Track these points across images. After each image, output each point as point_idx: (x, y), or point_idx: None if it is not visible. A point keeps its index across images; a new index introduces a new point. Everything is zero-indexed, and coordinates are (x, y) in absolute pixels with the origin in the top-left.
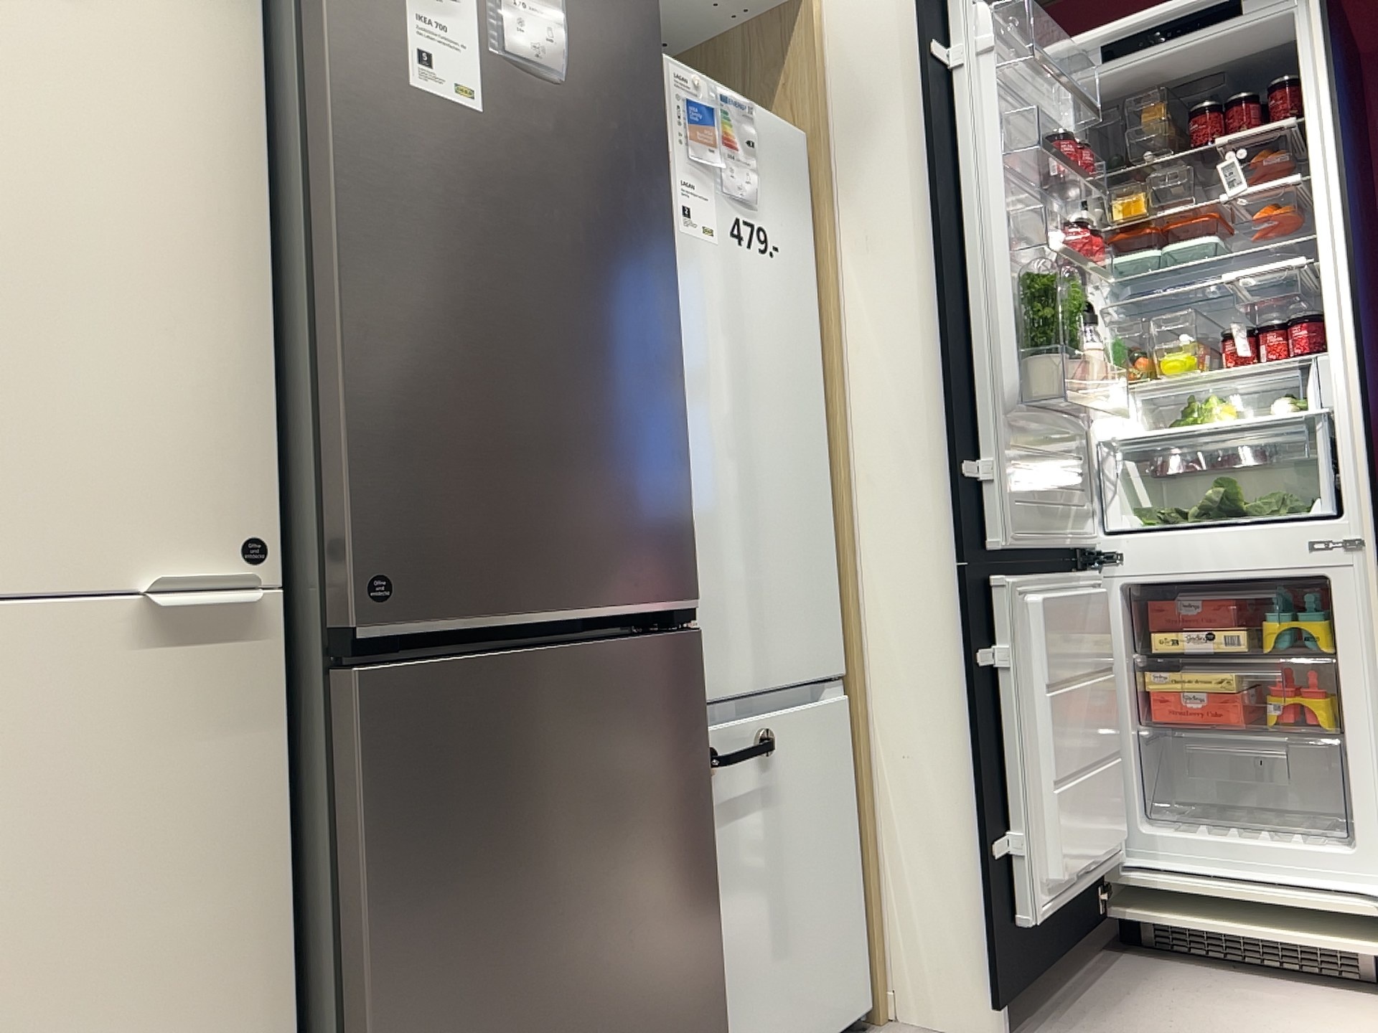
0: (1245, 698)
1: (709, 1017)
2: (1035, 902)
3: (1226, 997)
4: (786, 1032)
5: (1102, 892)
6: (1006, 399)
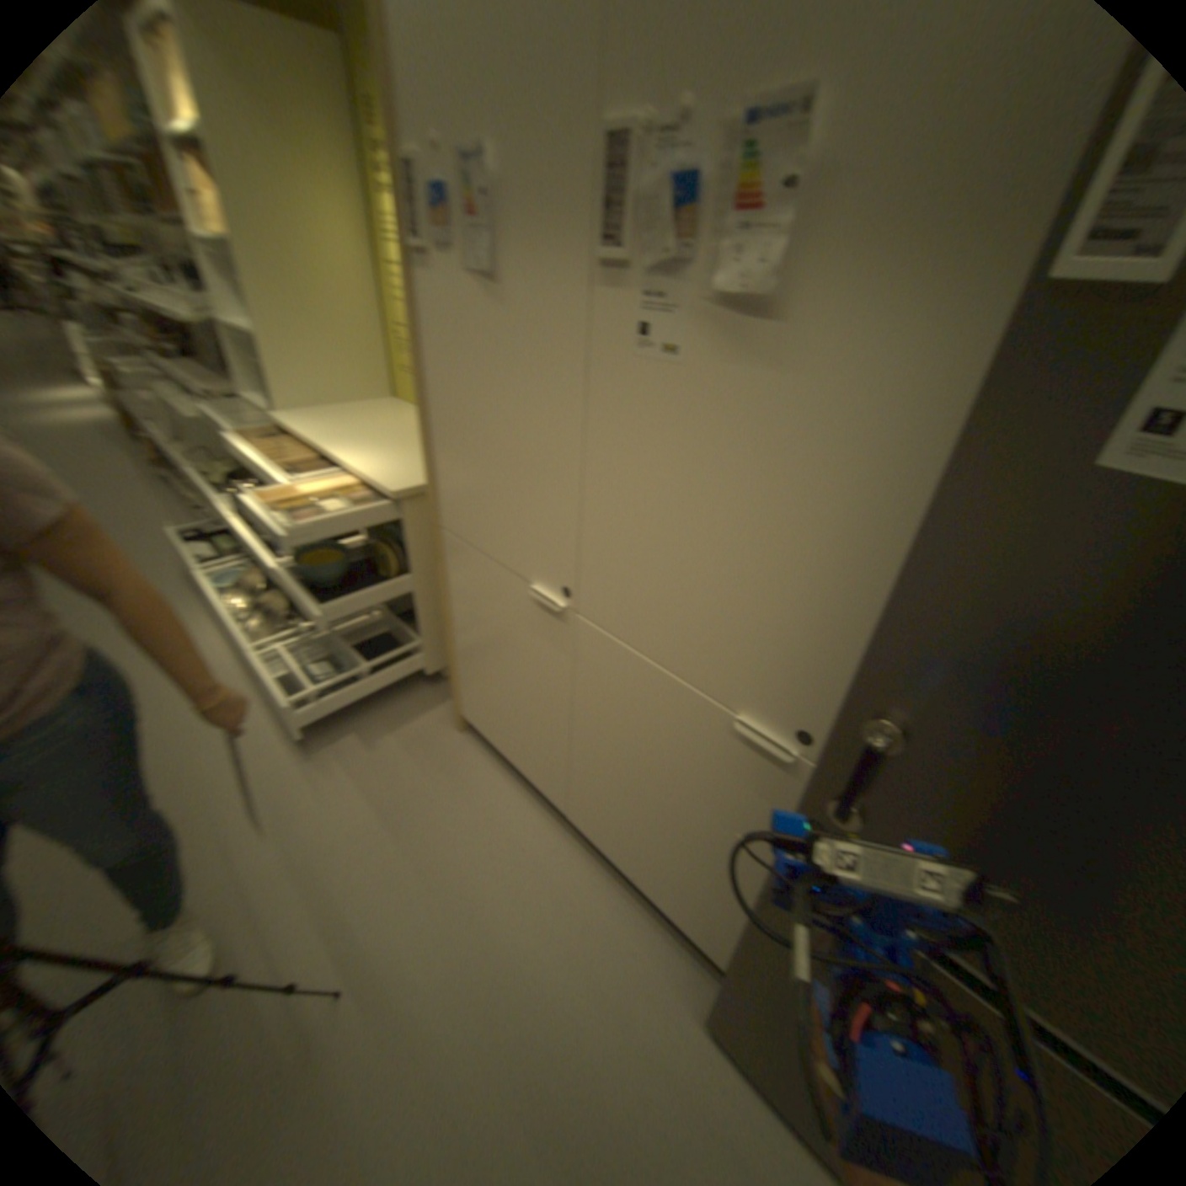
0: None
1: None
2: None
3: None
4: None
5: None
6: None
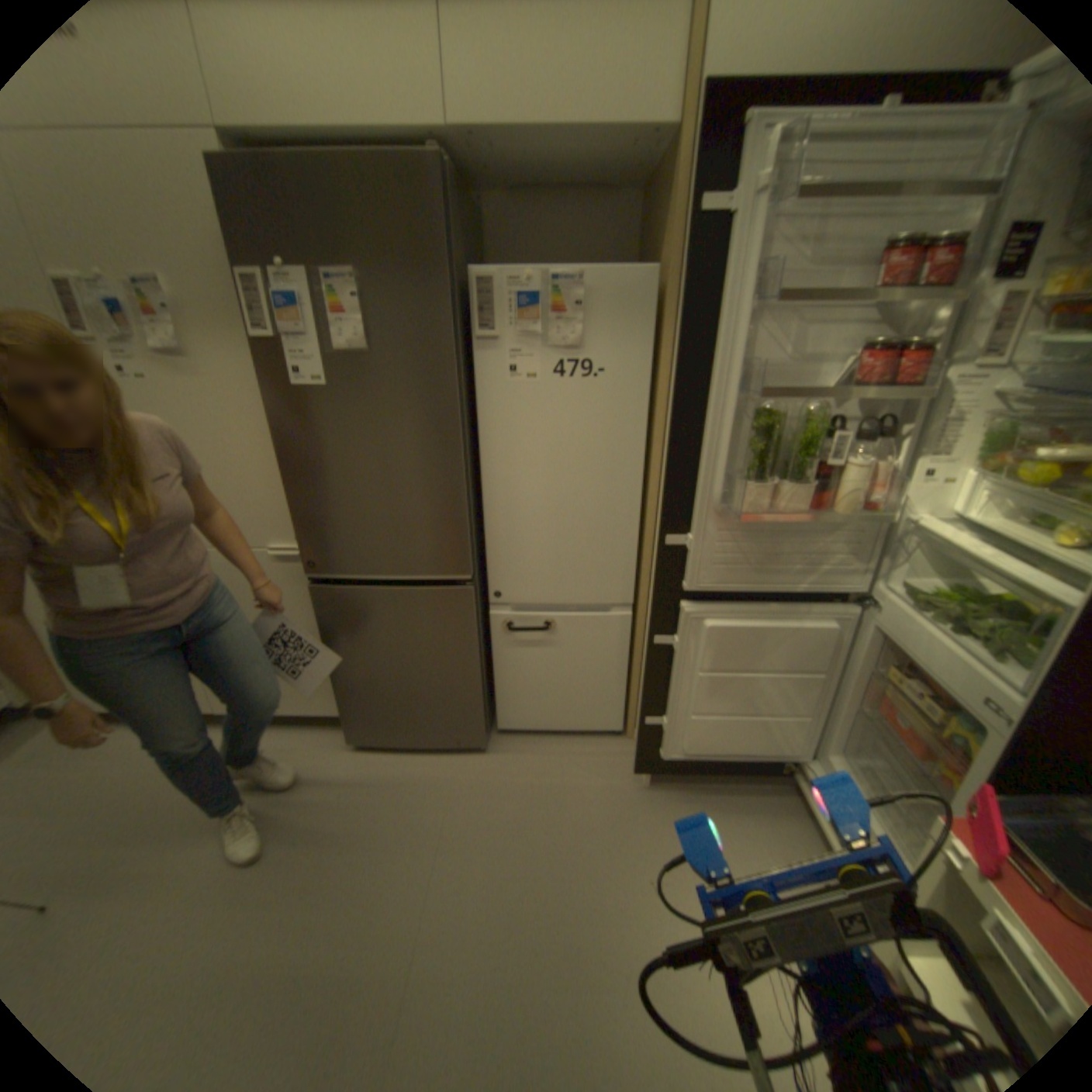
0: (931, 748)
1: (476, 706)
2: (665, 751)
3: (783, 861)
4: (551, 720)
5: (788, 767)
6: (714, 502)
